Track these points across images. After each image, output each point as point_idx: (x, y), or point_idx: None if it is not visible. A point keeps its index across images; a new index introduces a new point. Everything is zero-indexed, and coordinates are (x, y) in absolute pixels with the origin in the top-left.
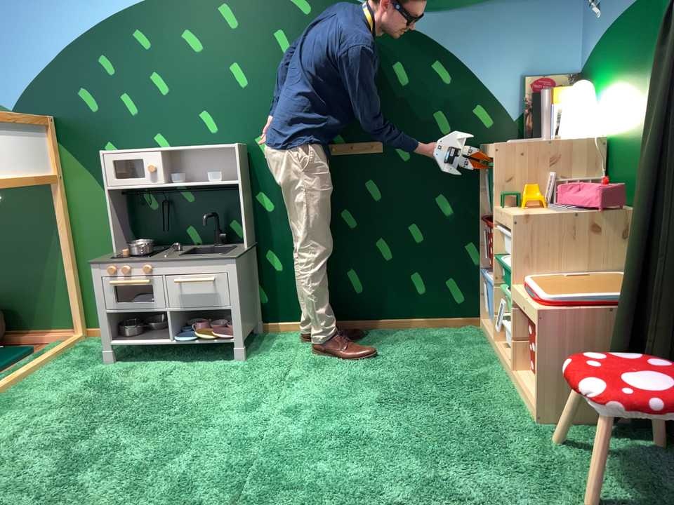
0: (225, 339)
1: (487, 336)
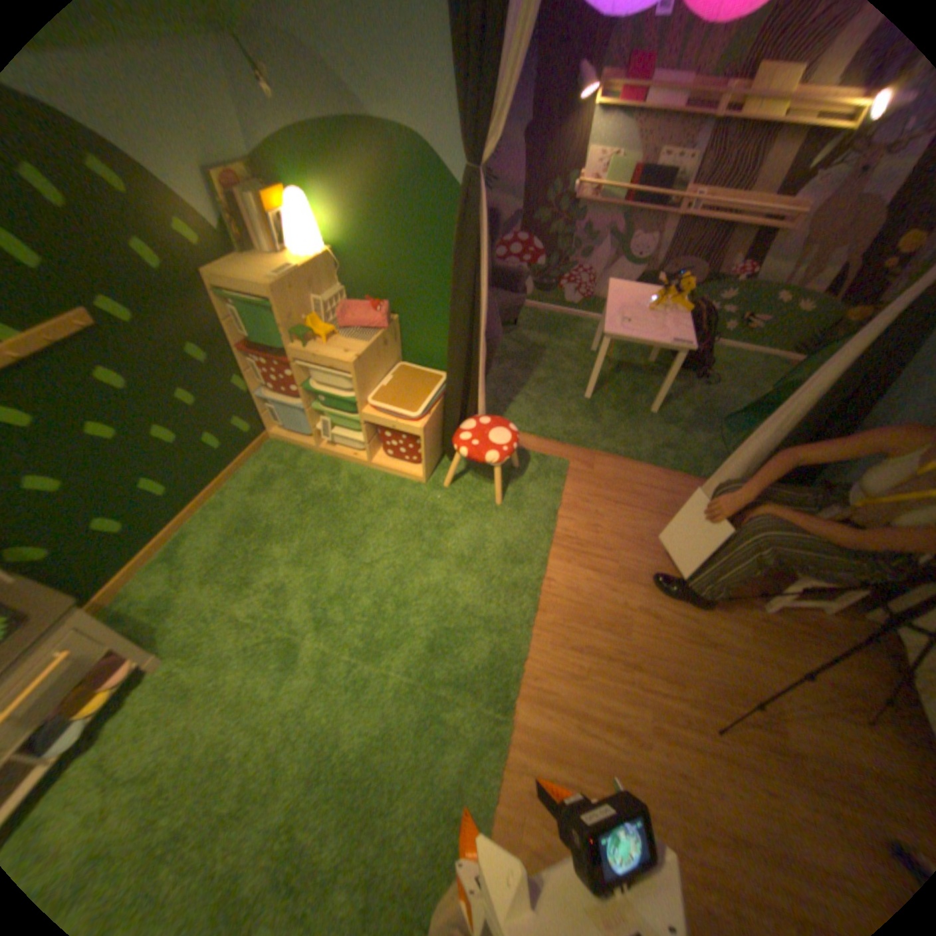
0: (128, 673)
1: (295, 444)
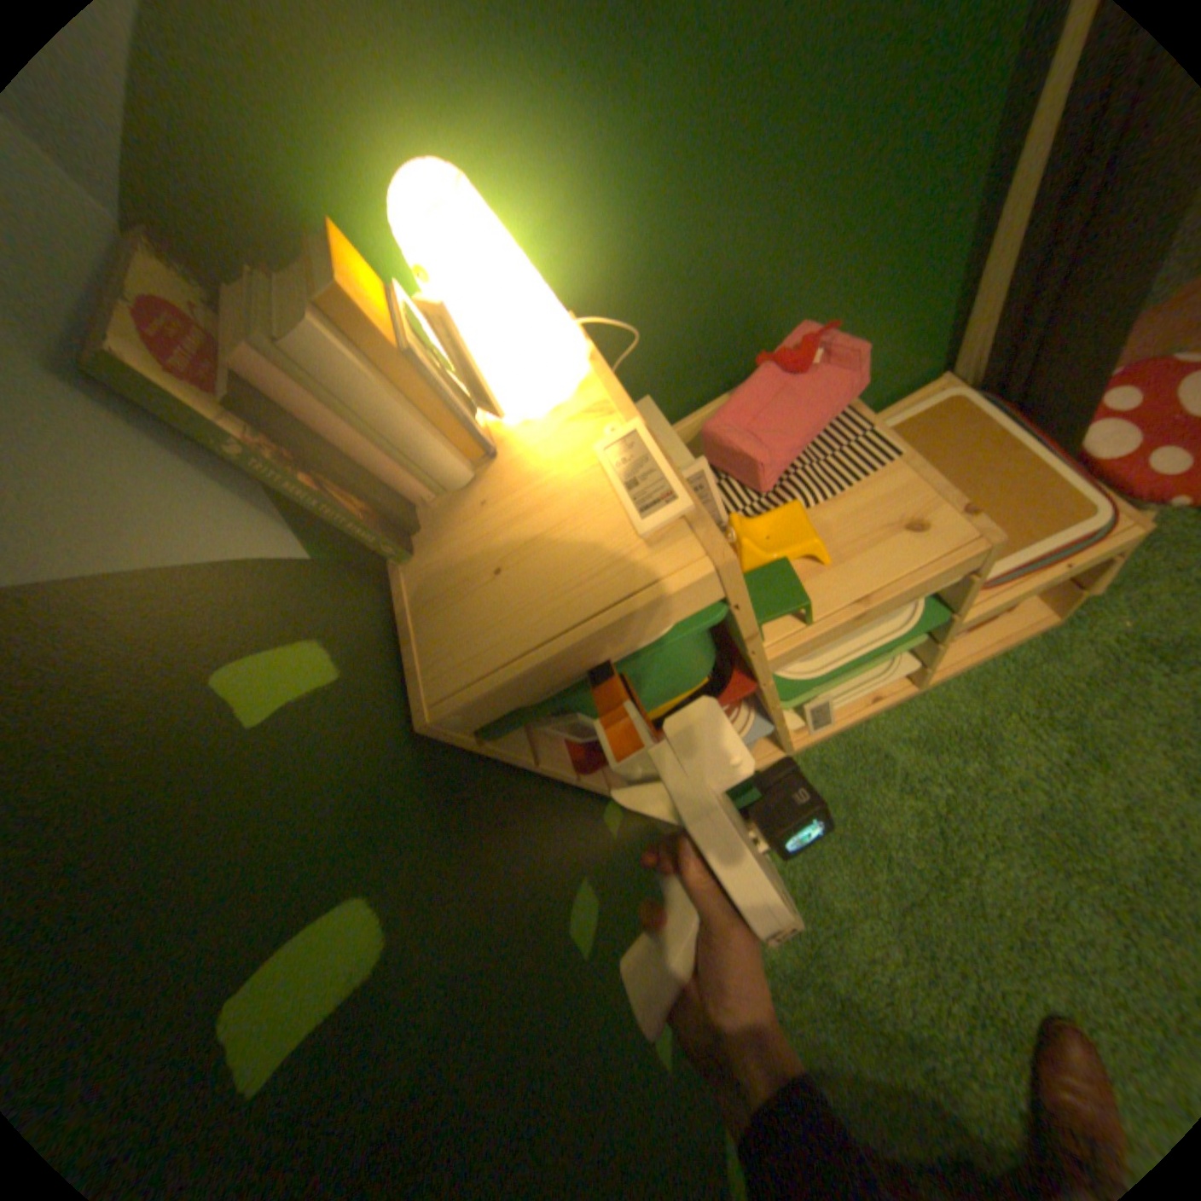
0: None
1: None
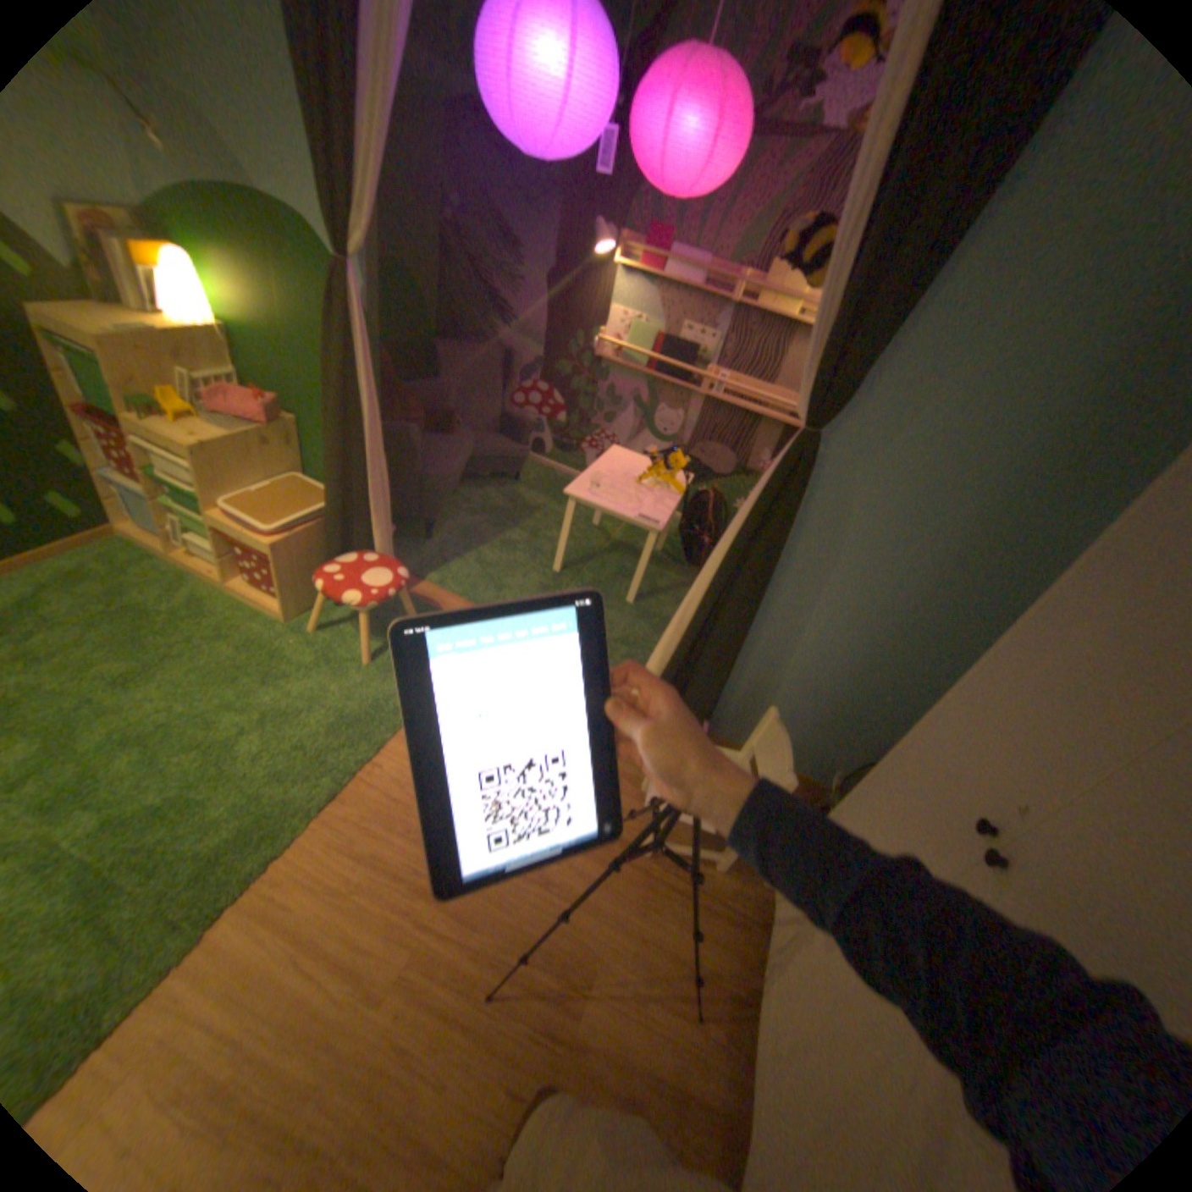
0: None
1: (144, 548)
